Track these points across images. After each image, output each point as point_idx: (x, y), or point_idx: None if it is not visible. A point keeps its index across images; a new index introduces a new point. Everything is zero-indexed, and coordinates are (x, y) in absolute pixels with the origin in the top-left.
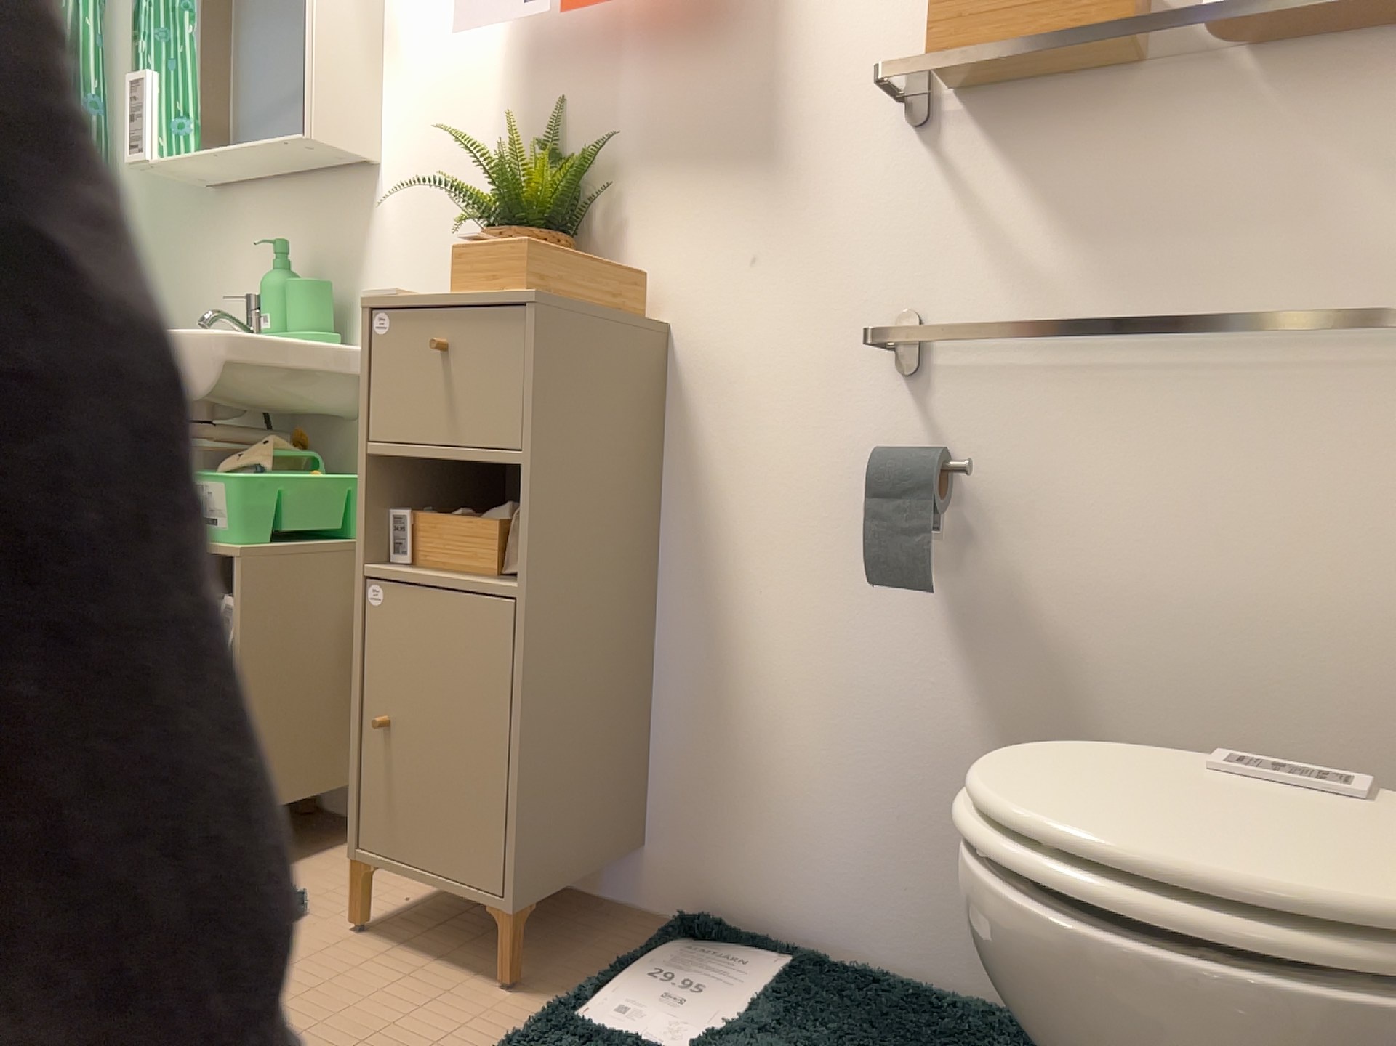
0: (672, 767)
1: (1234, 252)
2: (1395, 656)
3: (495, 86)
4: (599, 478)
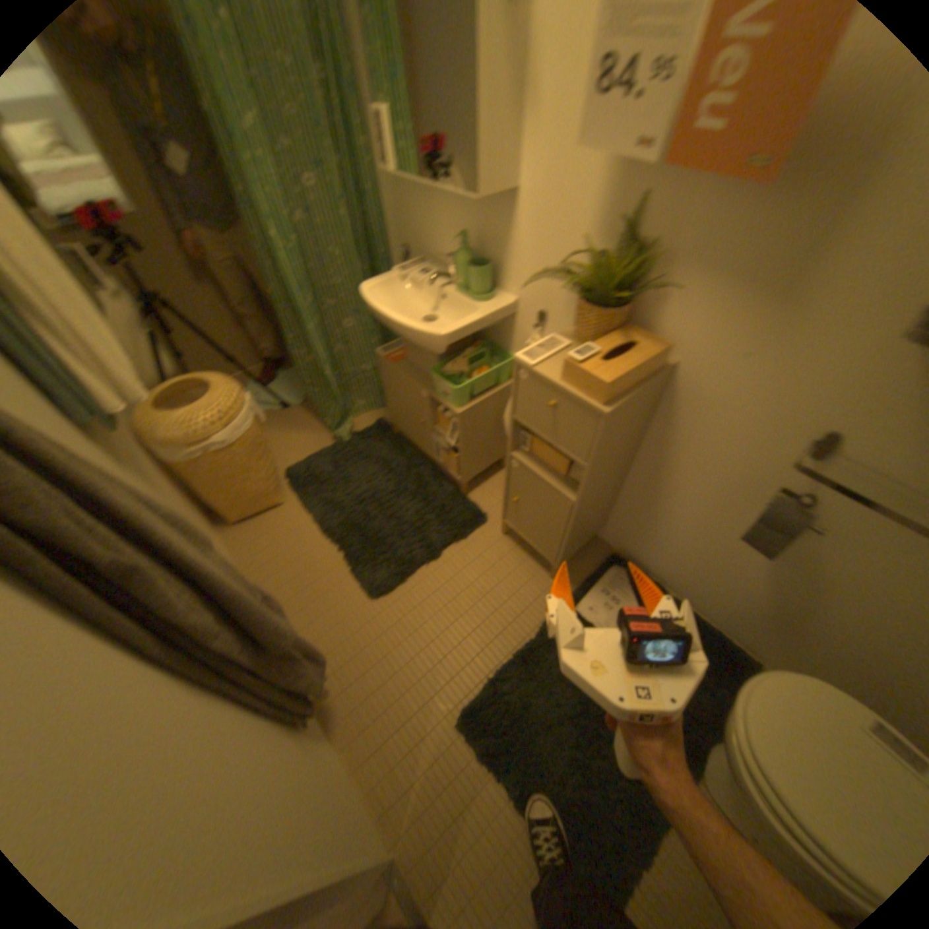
0: (626, 514)
1: None
2: None
3: (604, 159)
4: (623, 450)
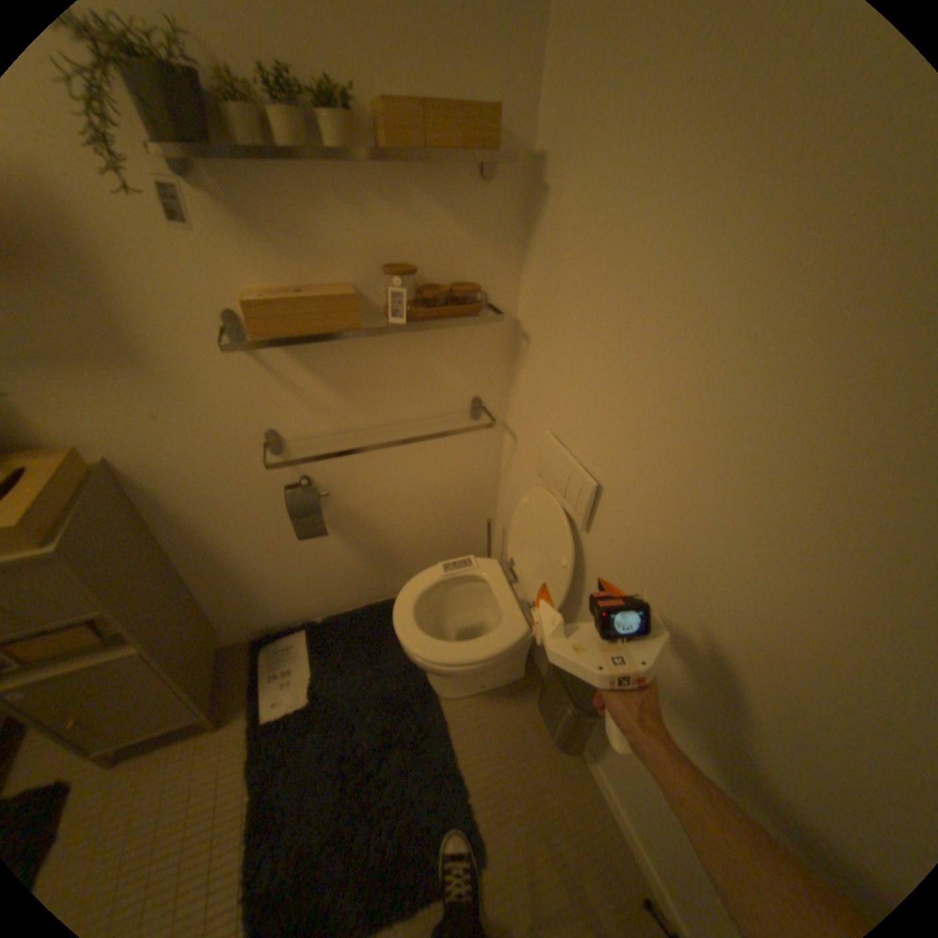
0: (217, 607)
1: (403, 391)
2: (459, 491)
3: None
4: (133, 565)
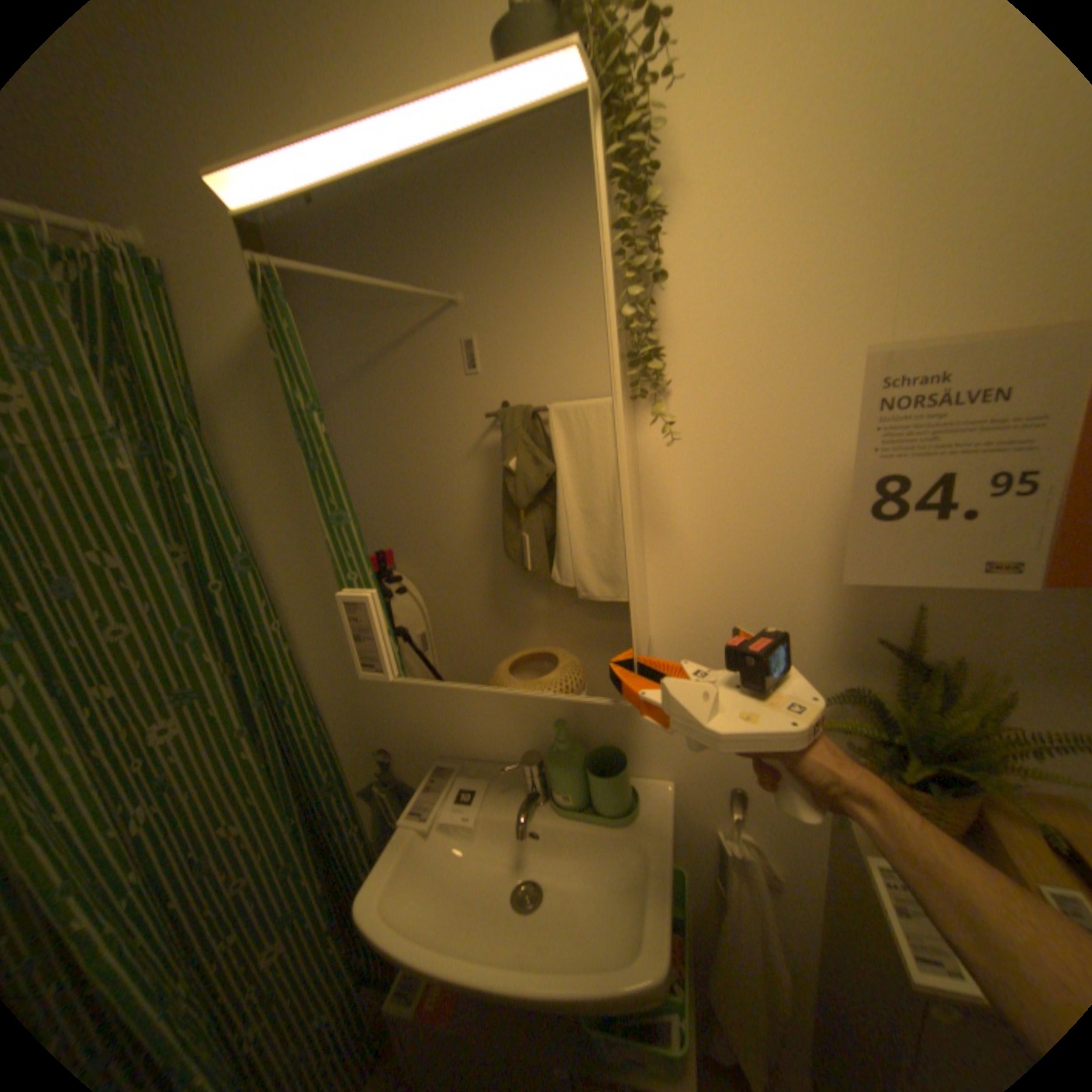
0: None
1: None
2: None
3: (815, 580)
4: None
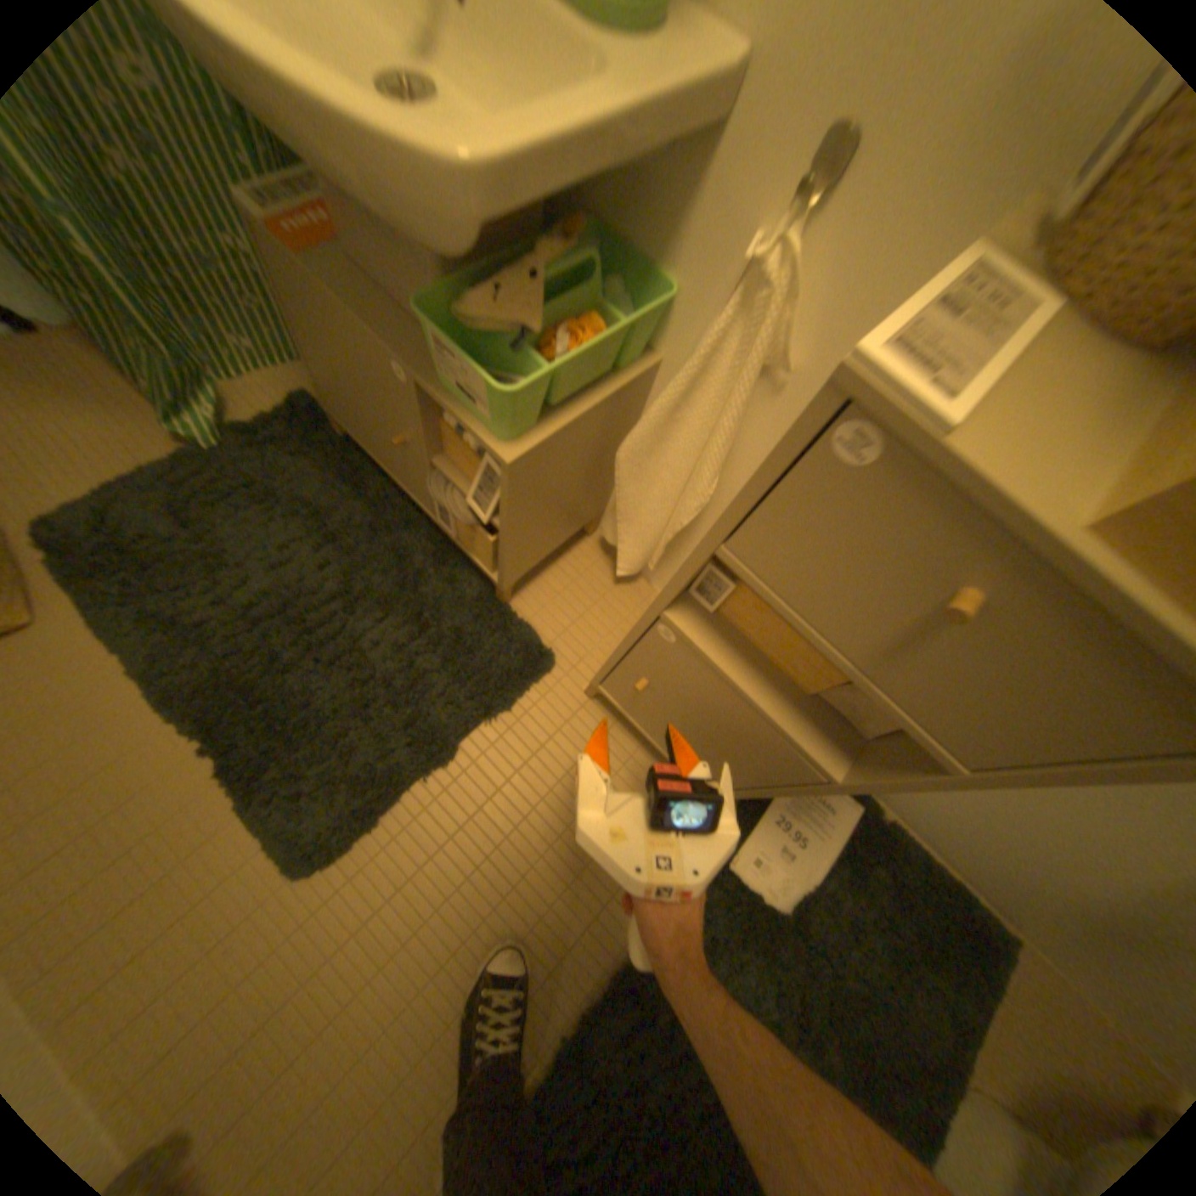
0: None
1: None
2: None
3: None
4: None
